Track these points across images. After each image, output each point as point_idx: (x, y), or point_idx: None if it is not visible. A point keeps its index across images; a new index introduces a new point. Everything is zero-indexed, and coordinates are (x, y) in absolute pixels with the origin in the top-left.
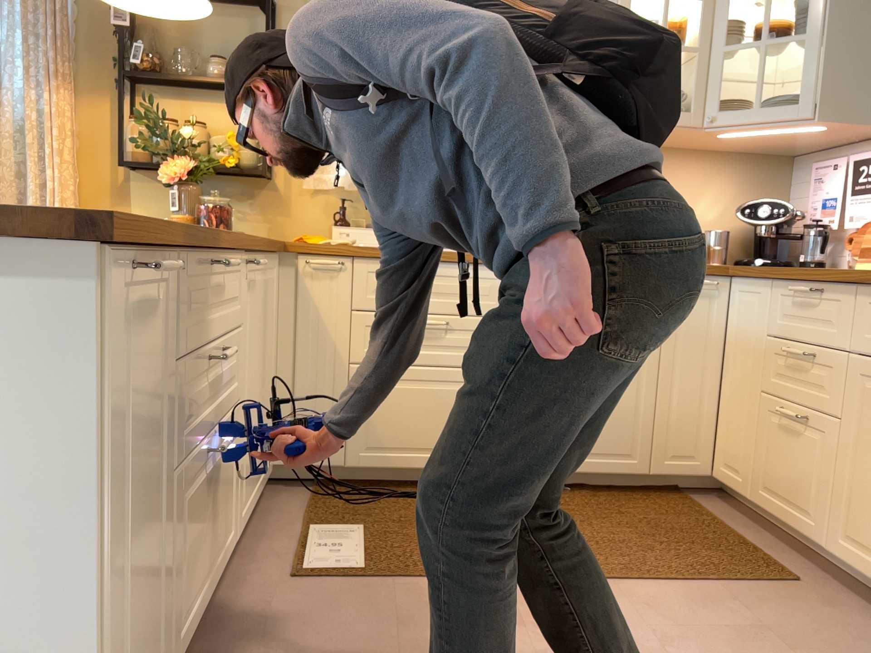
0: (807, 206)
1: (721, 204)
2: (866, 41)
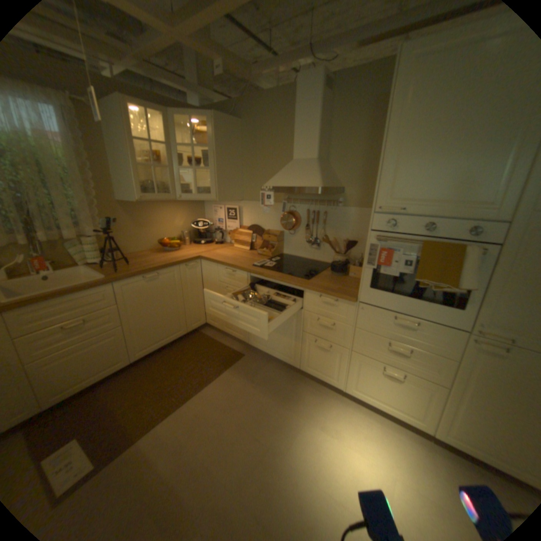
0: (211, 218)
1: (182, 220)
2: (226, 172)
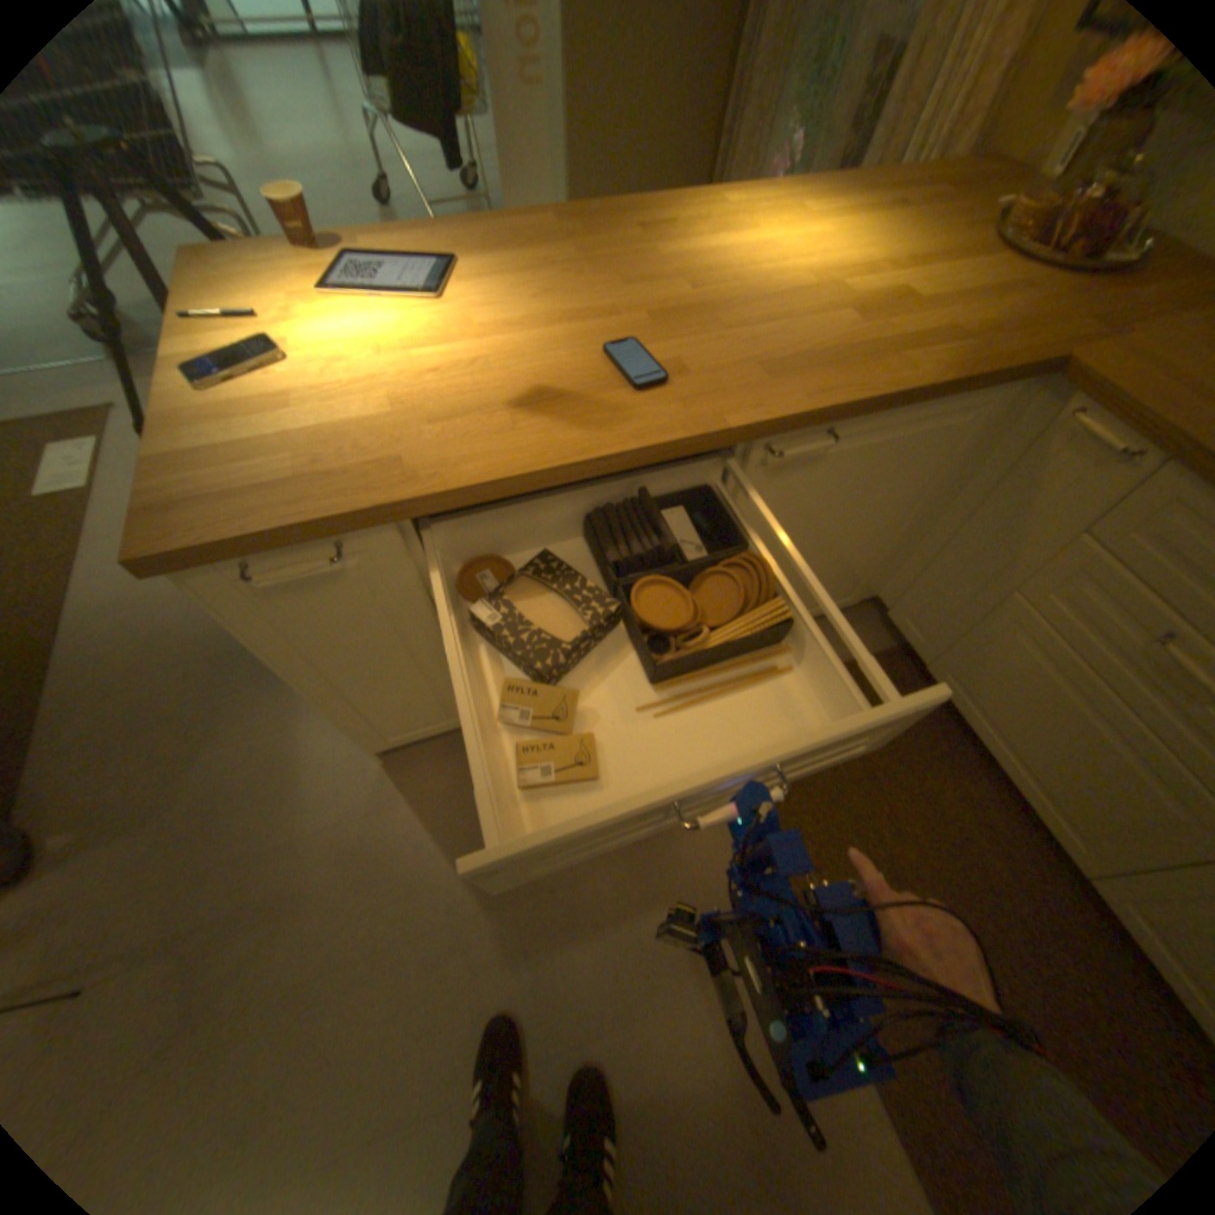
0: None
1: None
2: None
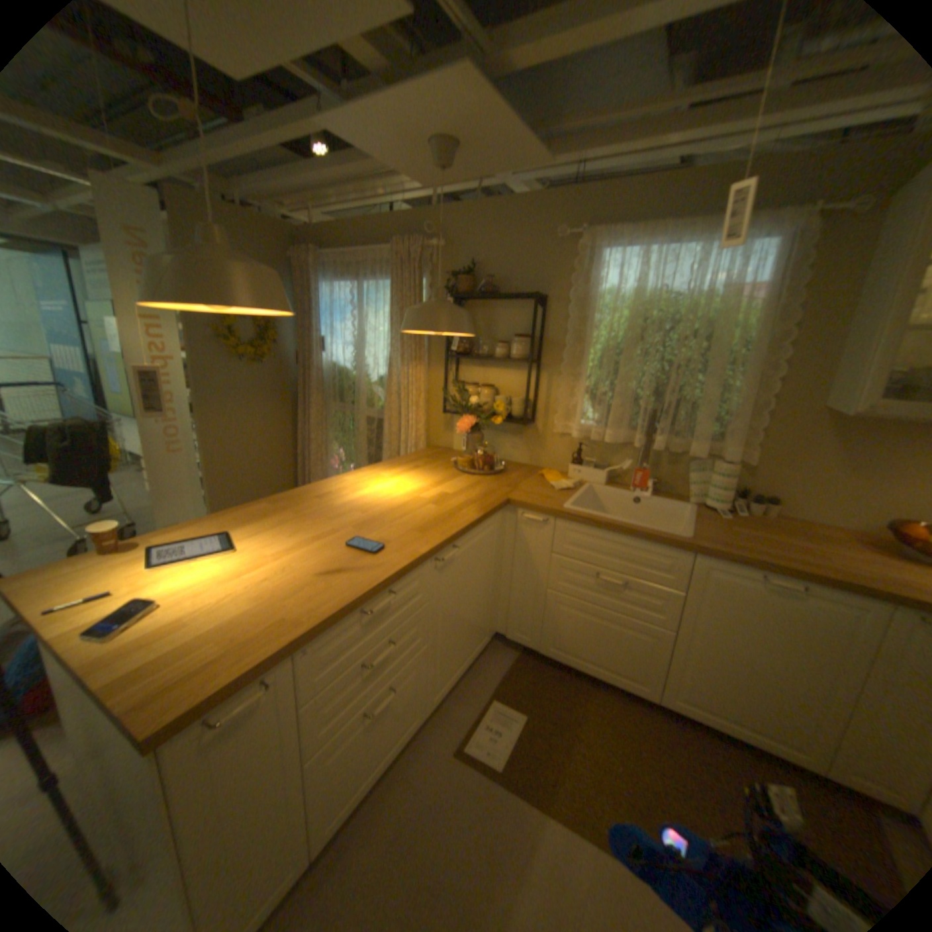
0: None
1: None
2: None
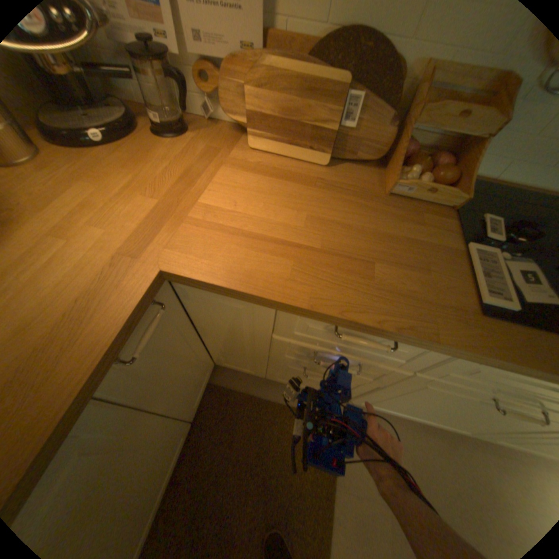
0: None
1: None
2: None
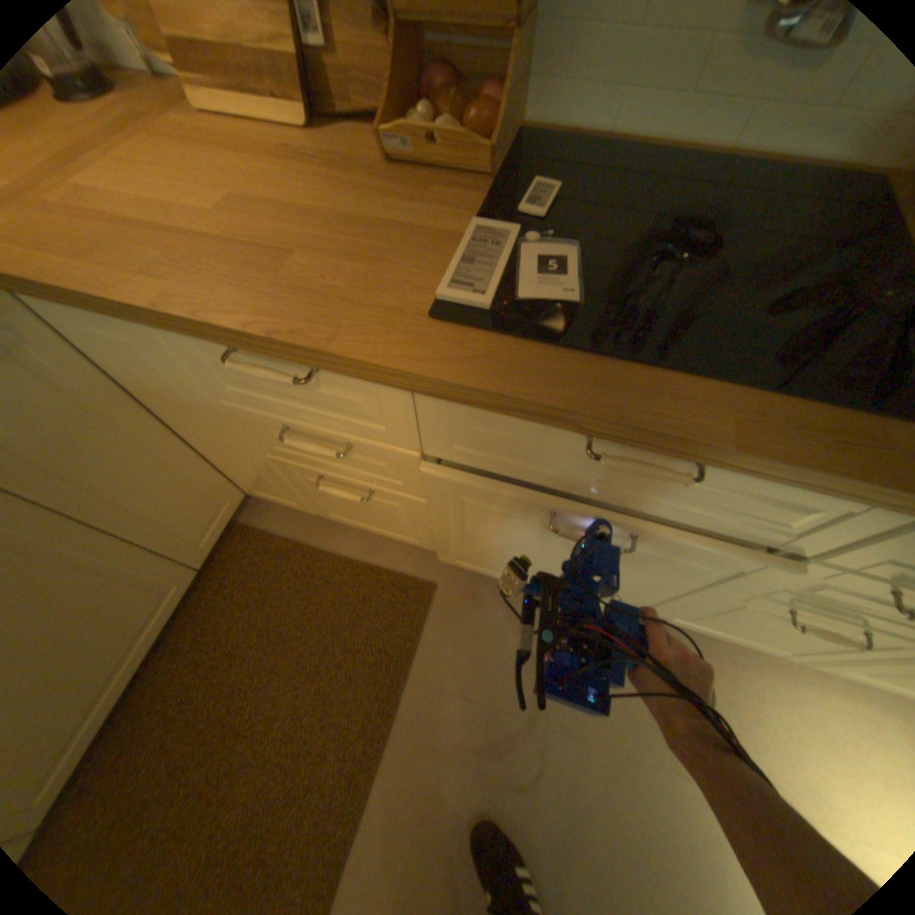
0: None
1: None
2: None
